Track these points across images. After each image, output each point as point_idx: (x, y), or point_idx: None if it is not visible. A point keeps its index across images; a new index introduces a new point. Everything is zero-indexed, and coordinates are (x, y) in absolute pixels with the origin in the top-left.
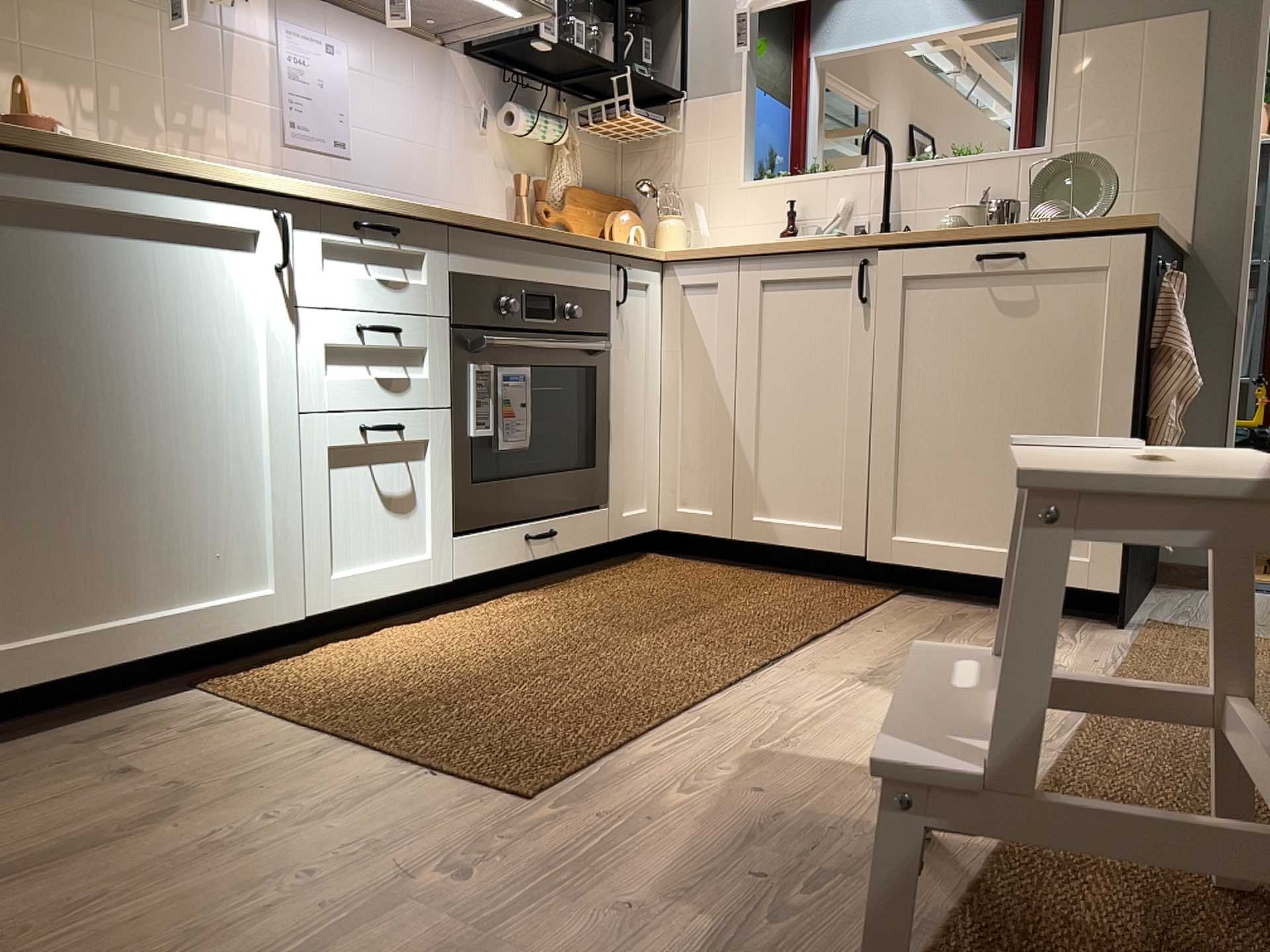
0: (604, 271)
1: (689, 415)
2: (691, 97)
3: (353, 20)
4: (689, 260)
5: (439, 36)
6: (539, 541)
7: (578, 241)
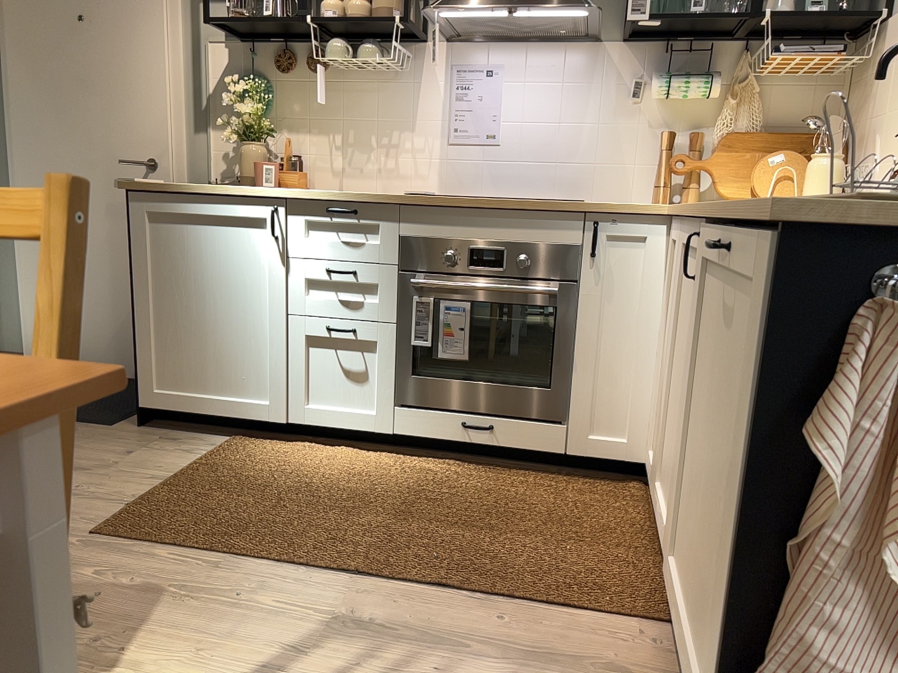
0: (575, 229)
1: (664, 369)
2: (894, 13)
3: (521, 41)
4: (675, 219)
5: (581, 35)
6: (478, 433)
7: (534, 206)
